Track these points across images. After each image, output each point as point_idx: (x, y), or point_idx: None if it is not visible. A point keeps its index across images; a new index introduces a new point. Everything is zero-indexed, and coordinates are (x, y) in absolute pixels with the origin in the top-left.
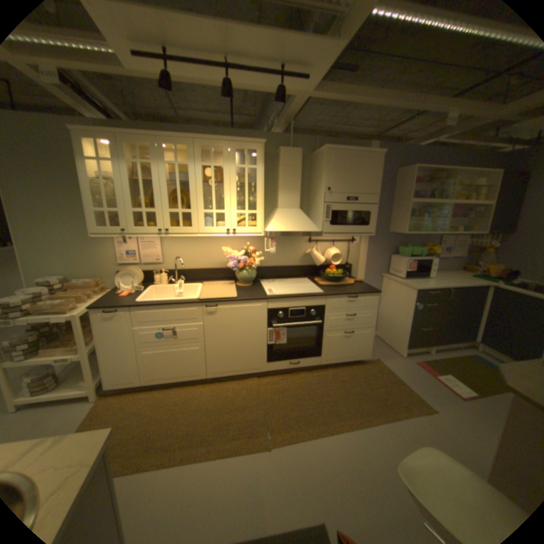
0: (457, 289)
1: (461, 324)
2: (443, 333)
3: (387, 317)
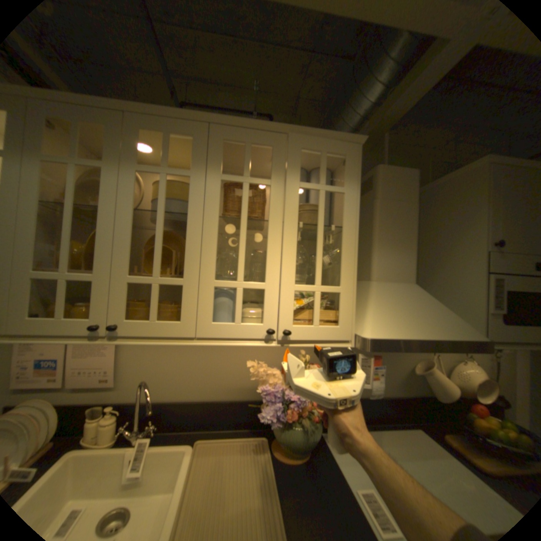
0: None
1: None
2: None
3: None
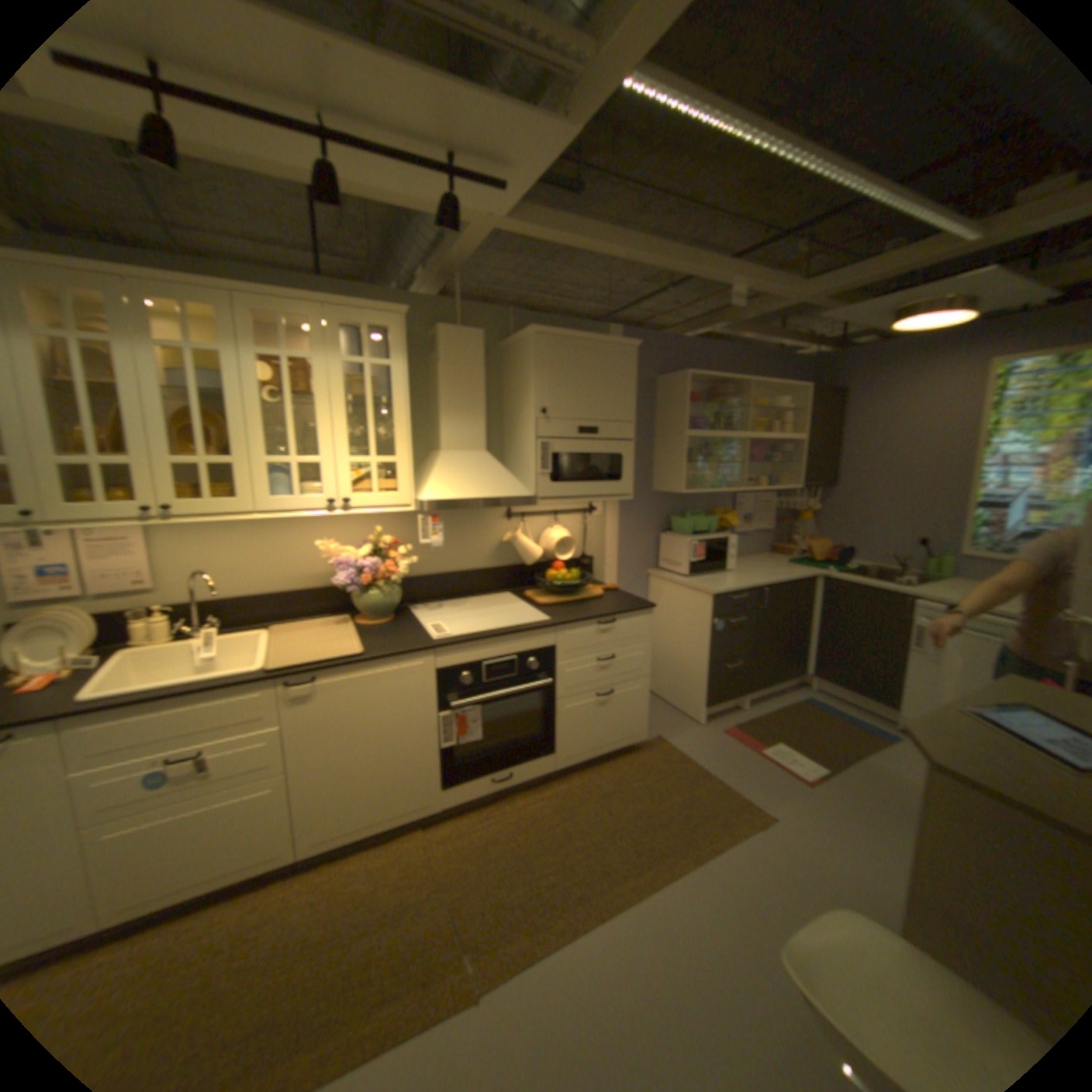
0: (773, 588)
1: (784, 647)
2: (759, 668)
3: (664, 651)
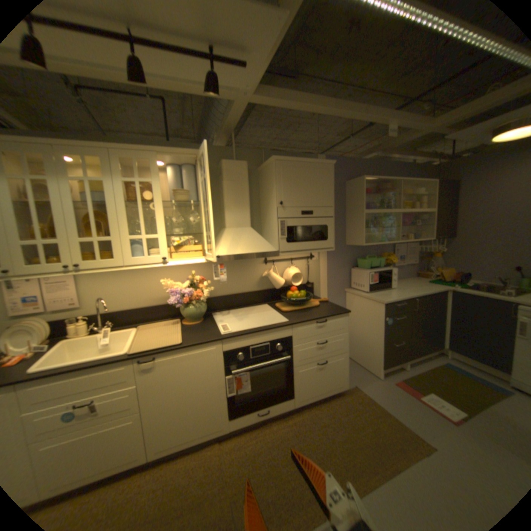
0: (421, 298)
1: (429, 333)
2: (414, 346)
3: (355, 335)
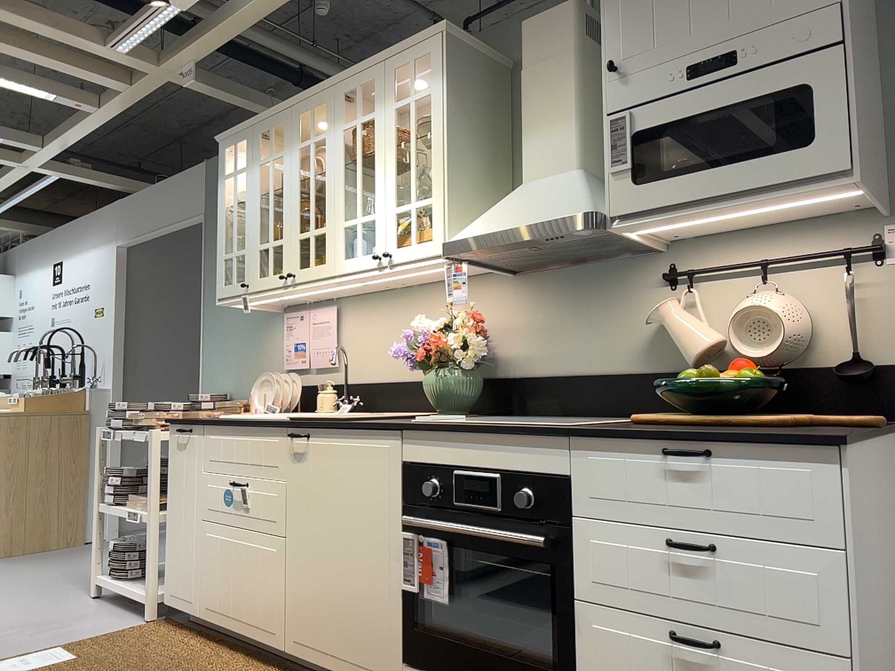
0: None
1: None
2: None
3: None
